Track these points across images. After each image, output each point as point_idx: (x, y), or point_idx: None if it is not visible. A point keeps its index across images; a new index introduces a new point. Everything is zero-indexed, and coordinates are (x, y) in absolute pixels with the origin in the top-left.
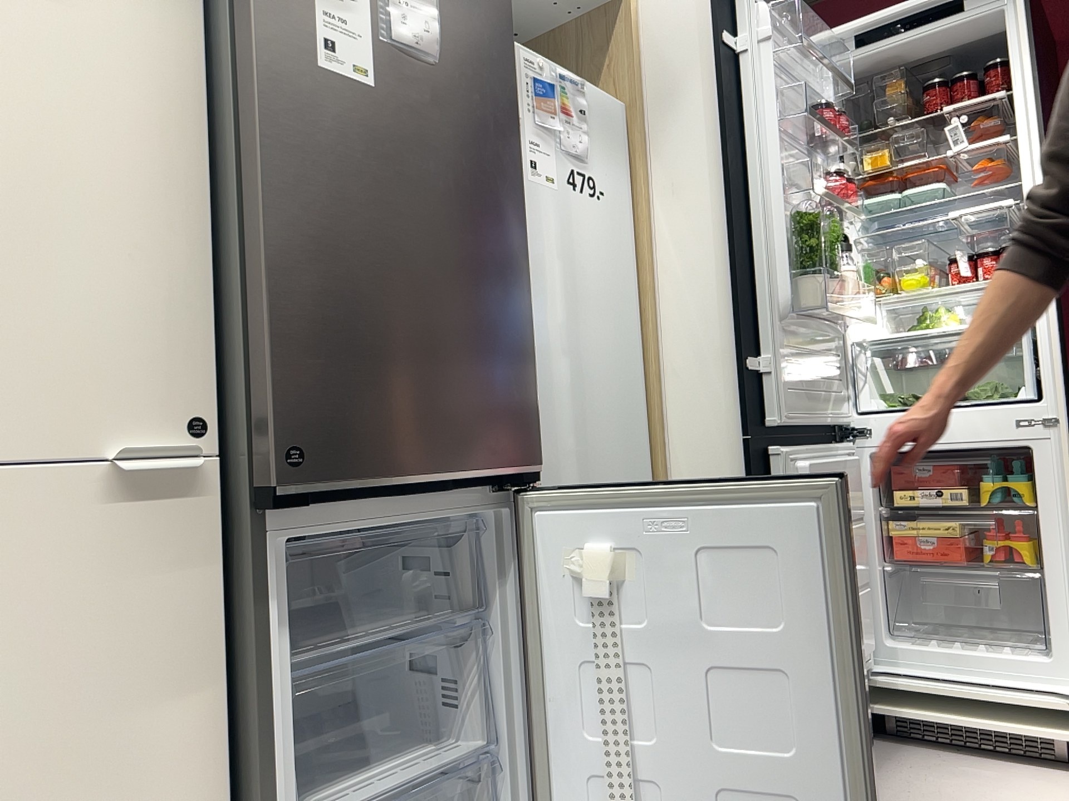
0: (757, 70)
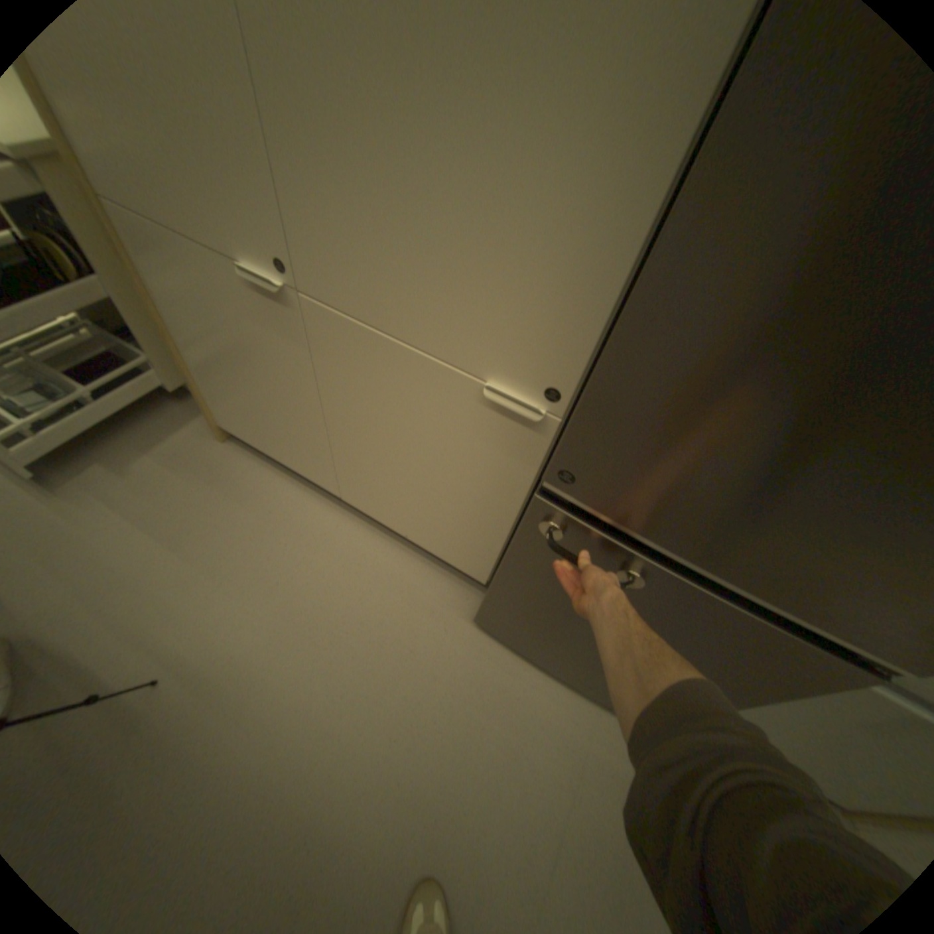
0: None
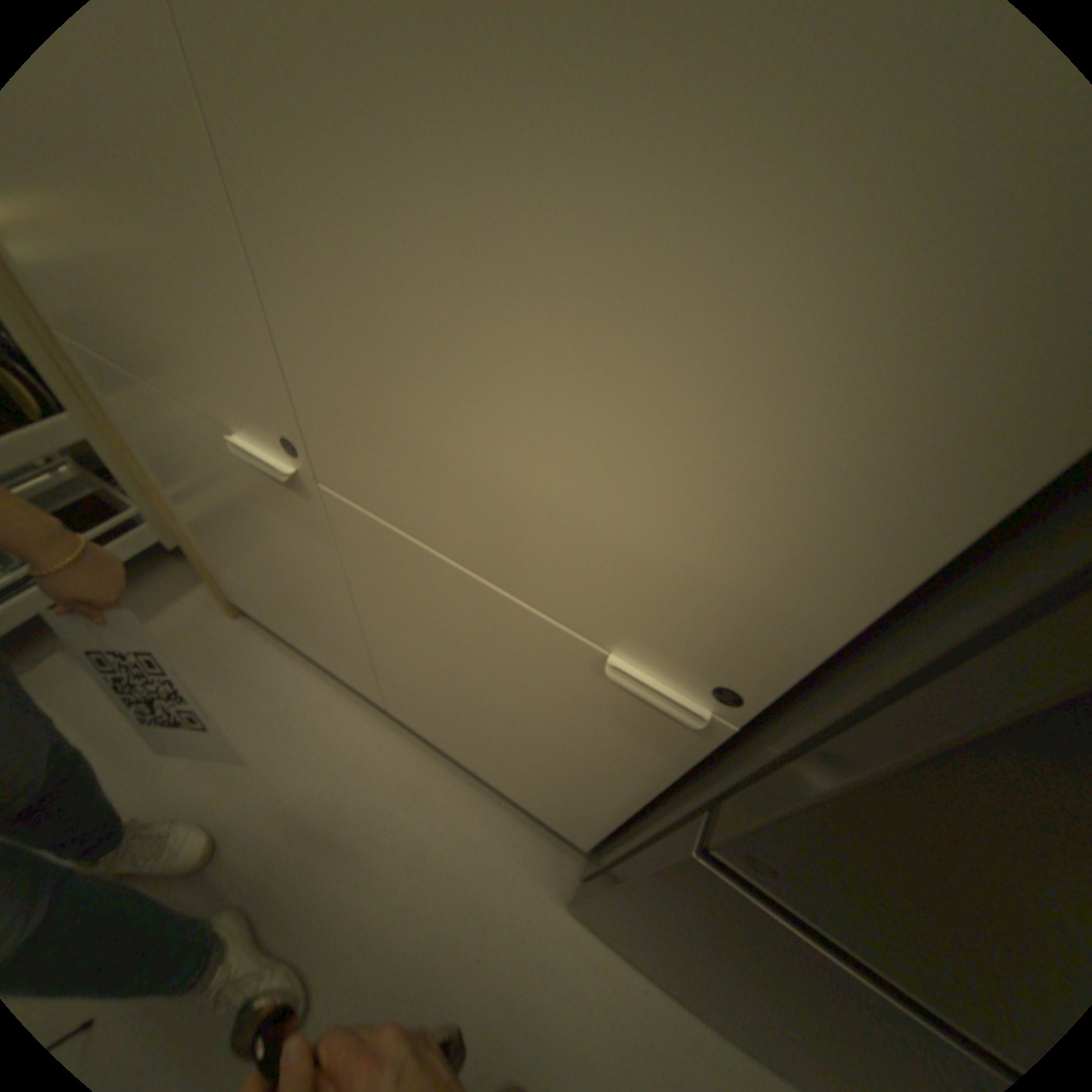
0: None
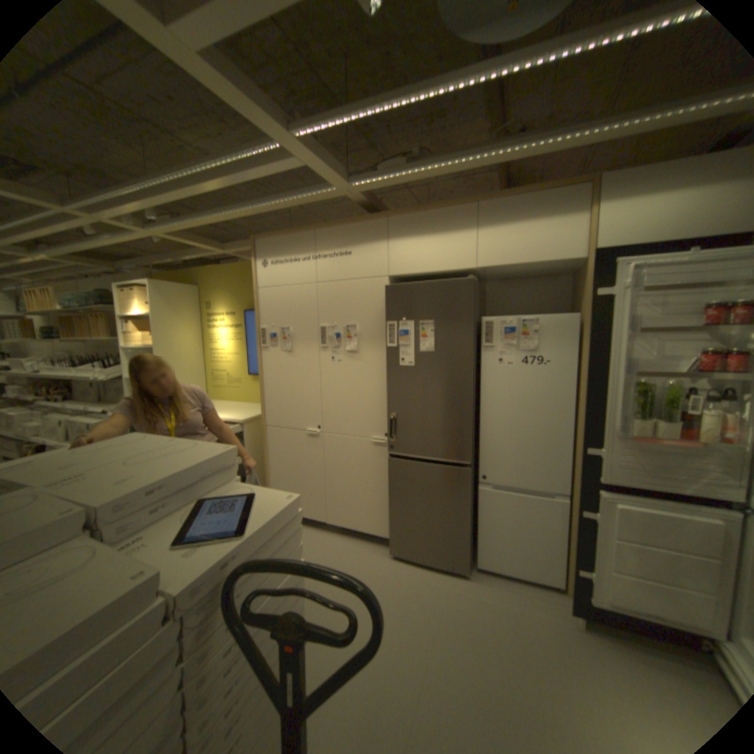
0: (621, 305)
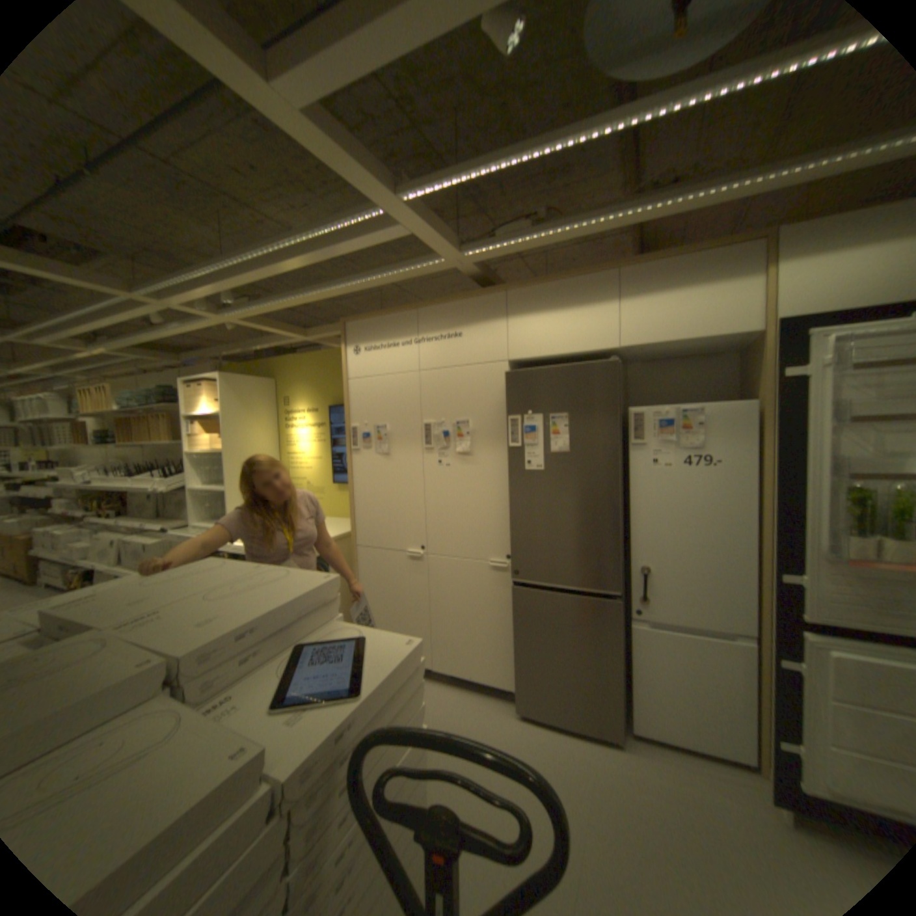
0: (819, 388)
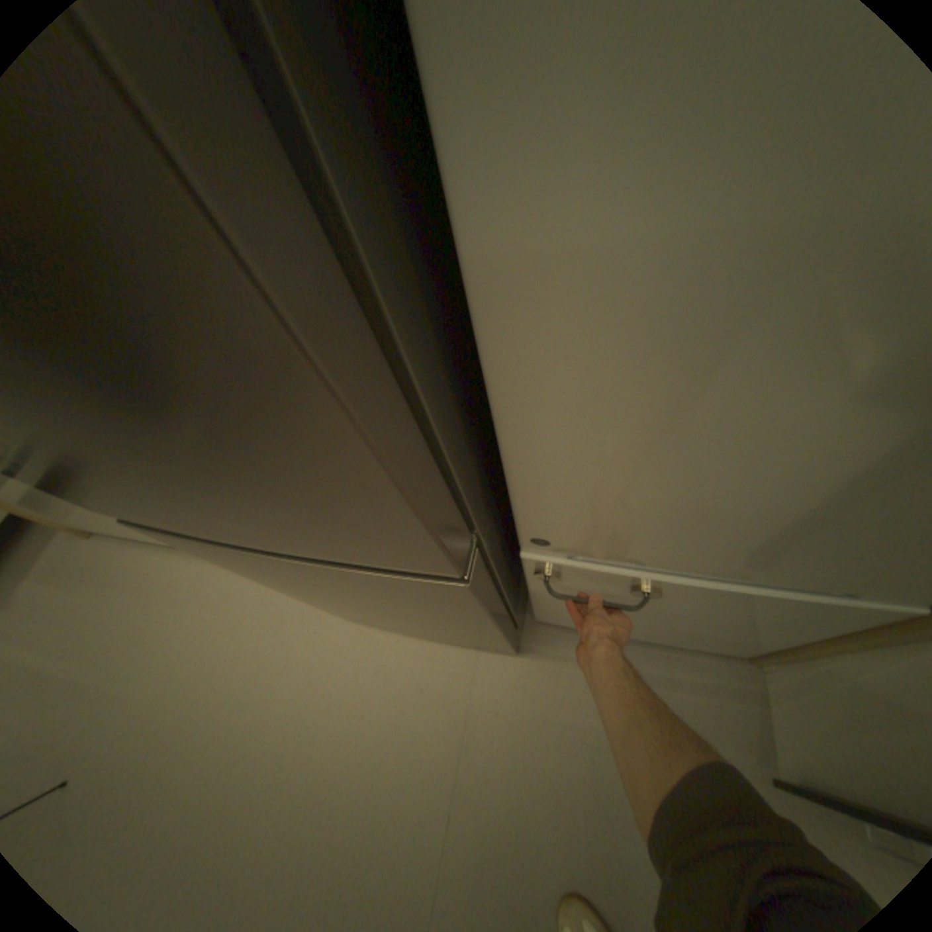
0: None
